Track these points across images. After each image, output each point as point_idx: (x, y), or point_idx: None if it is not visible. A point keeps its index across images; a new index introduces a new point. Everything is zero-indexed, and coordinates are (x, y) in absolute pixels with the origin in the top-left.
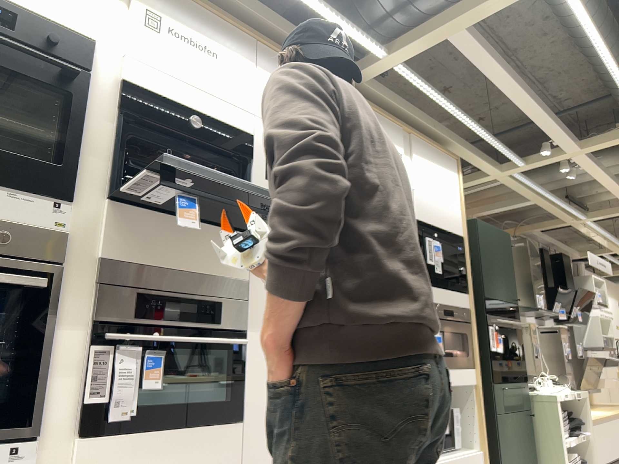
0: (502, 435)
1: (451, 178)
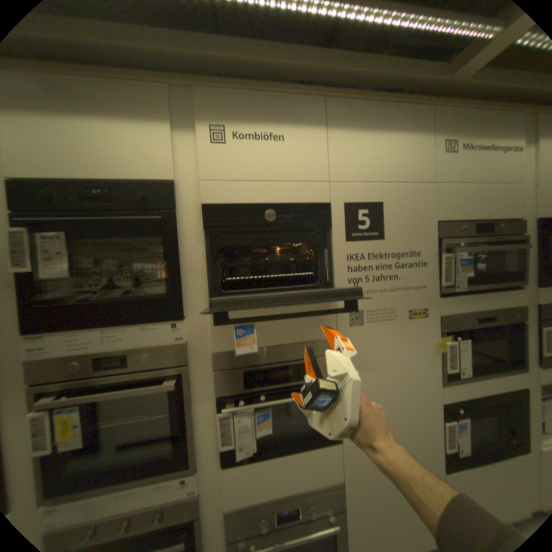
0: None
1: None
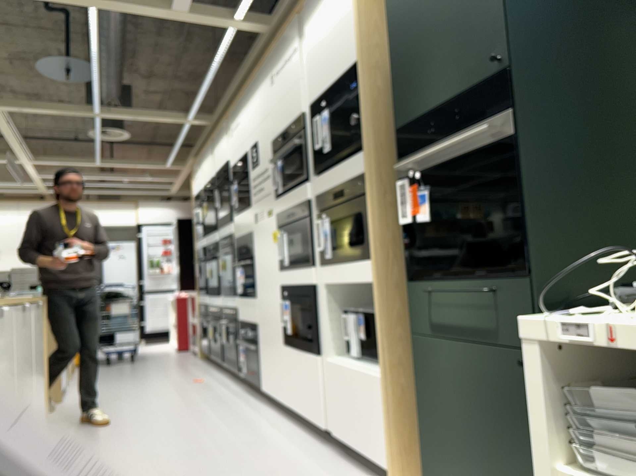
0: (425, 372)
1: None
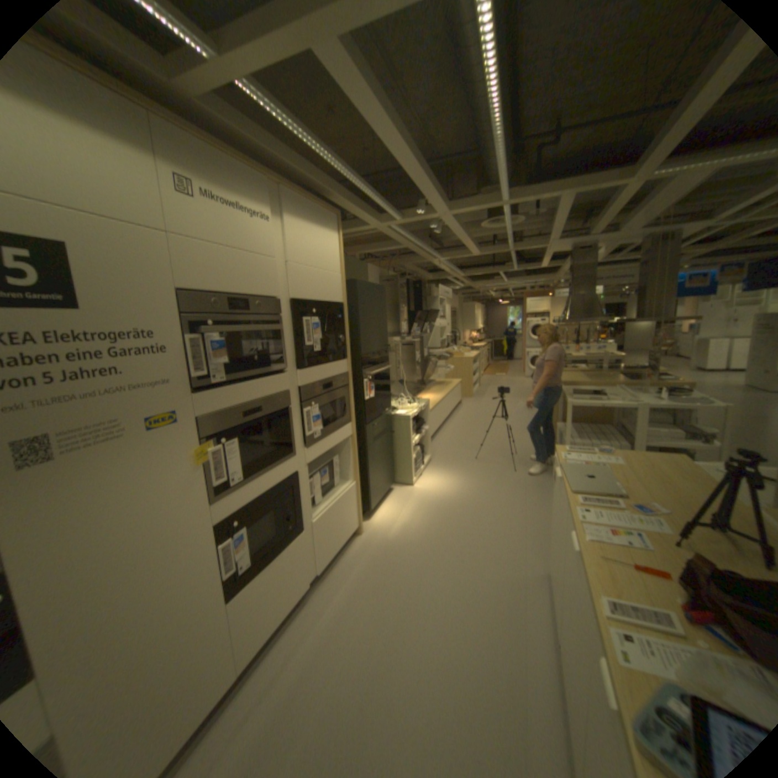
0: (370, 461)
1: (331, 240)
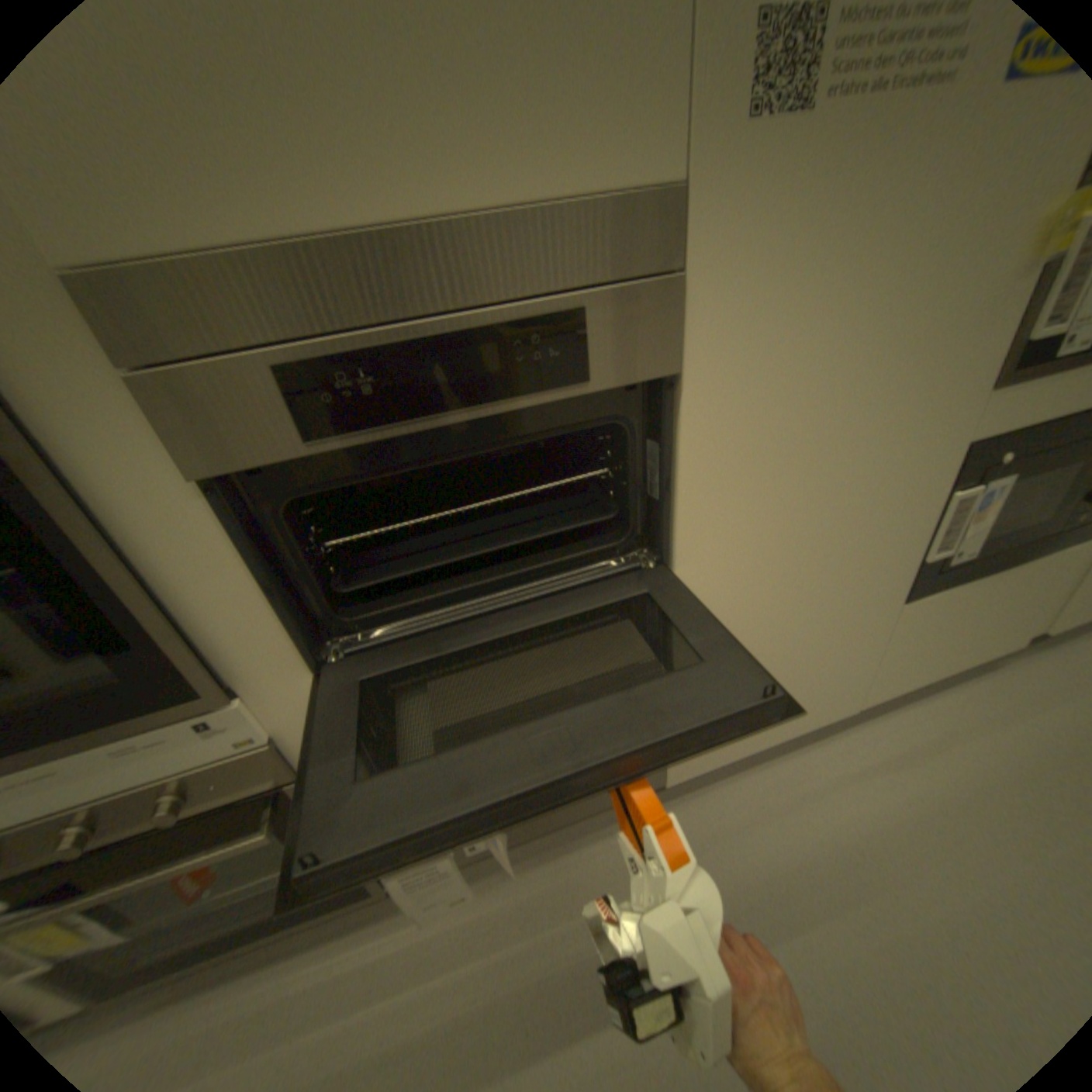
0: None
1: None
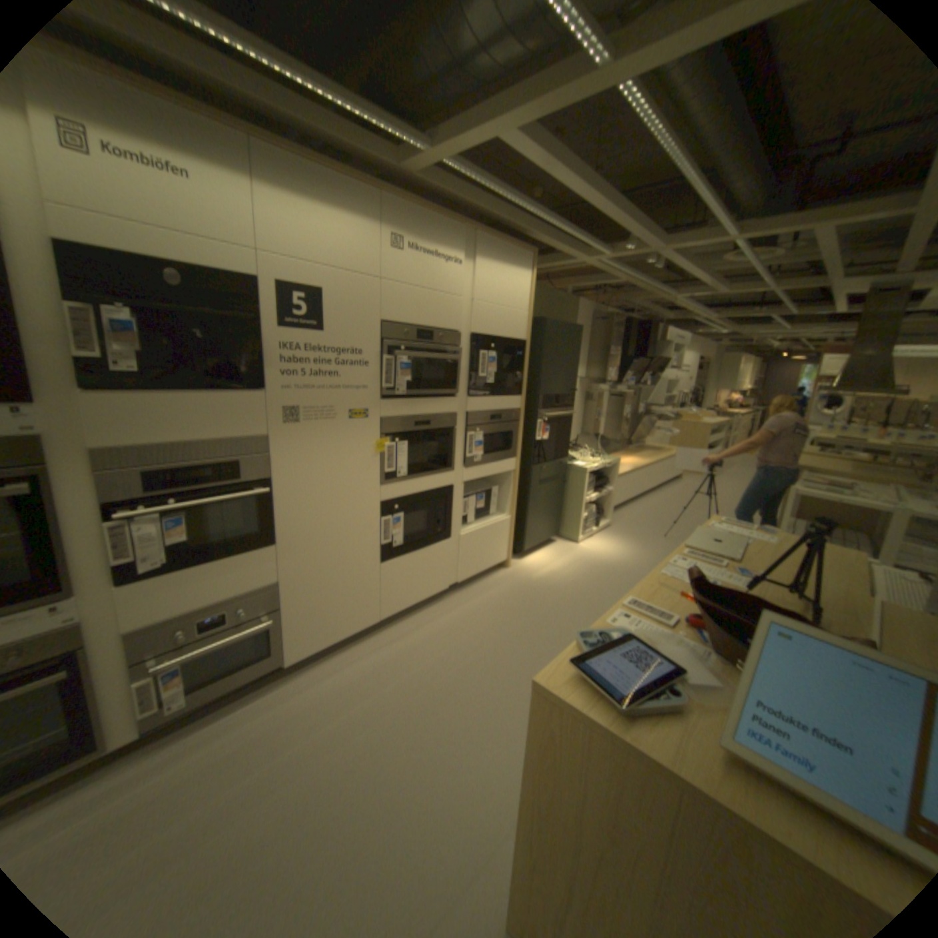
0: (531, 502)
1: (522, 279)
